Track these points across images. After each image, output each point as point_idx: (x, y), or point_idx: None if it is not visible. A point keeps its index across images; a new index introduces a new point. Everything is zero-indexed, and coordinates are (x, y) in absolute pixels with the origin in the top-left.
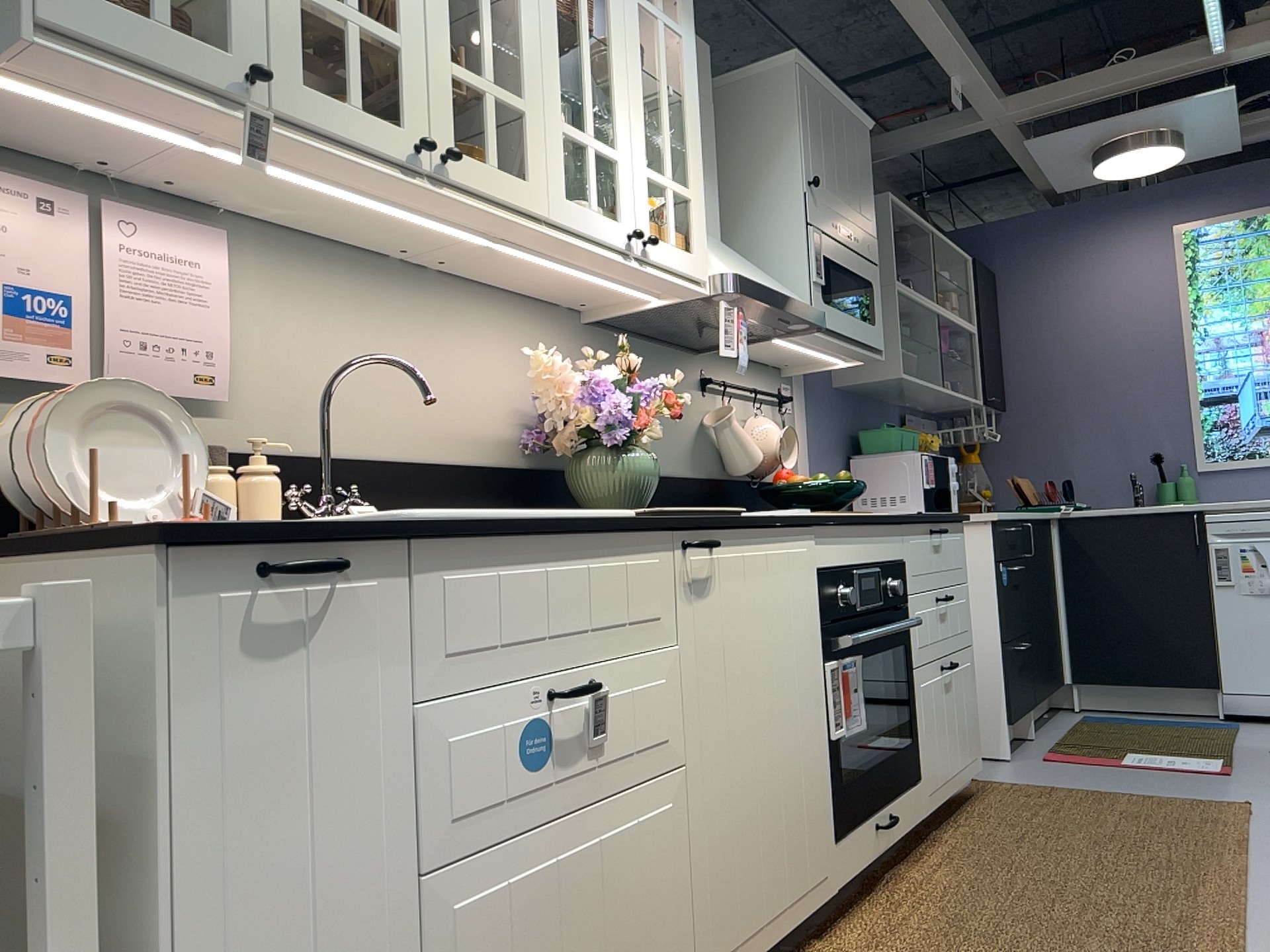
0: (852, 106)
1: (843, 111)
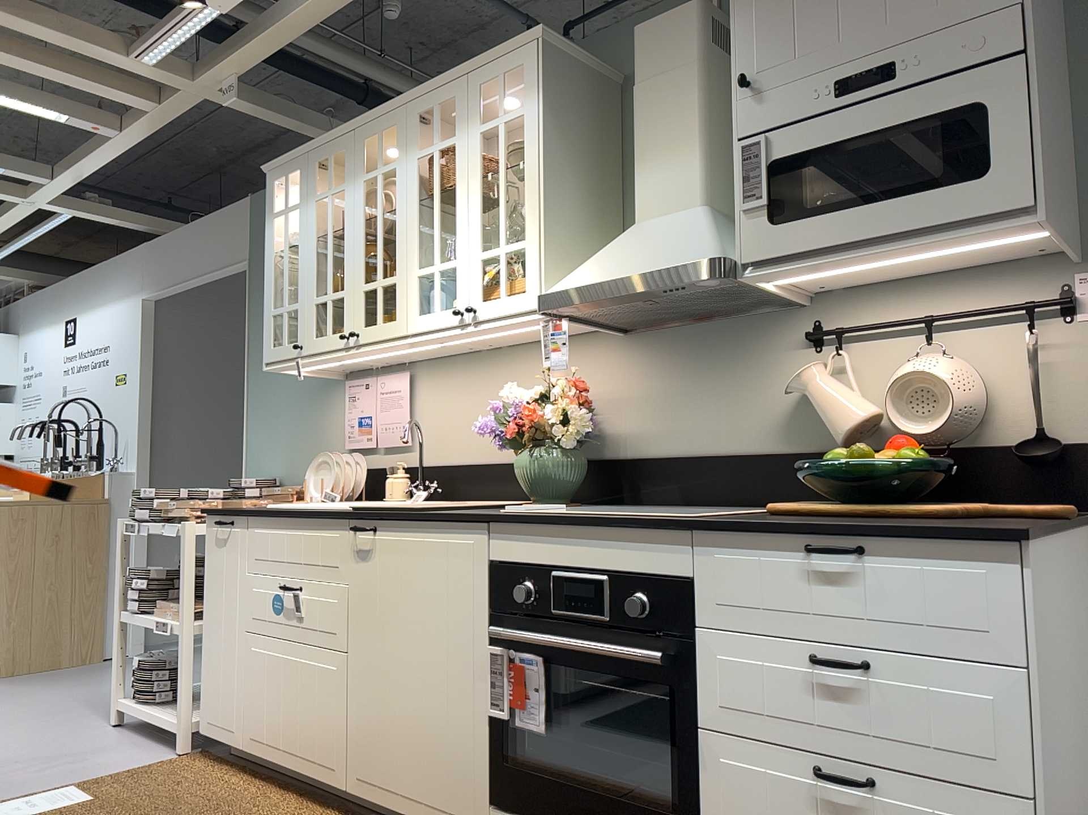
0: None
1: None
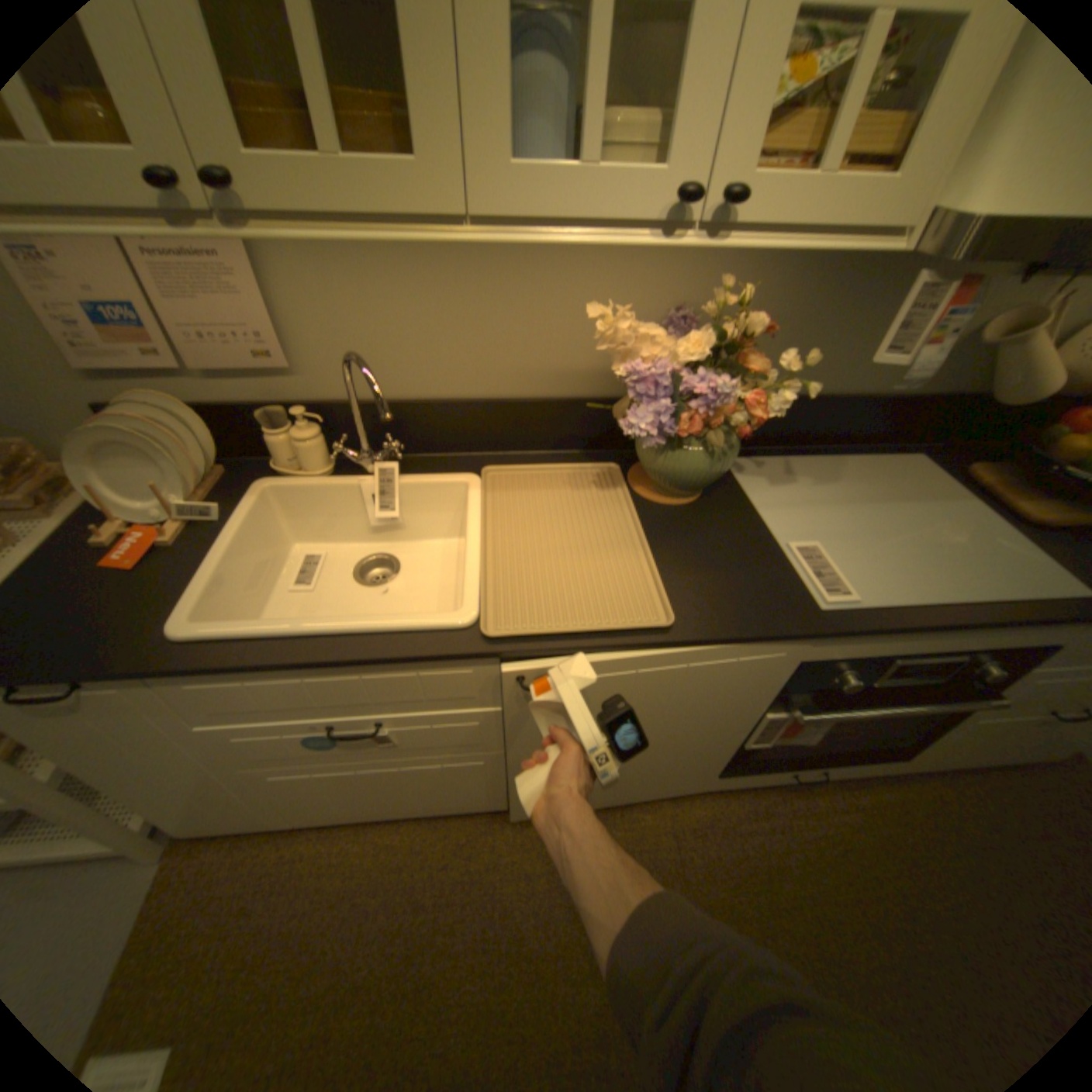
0: None
1: None
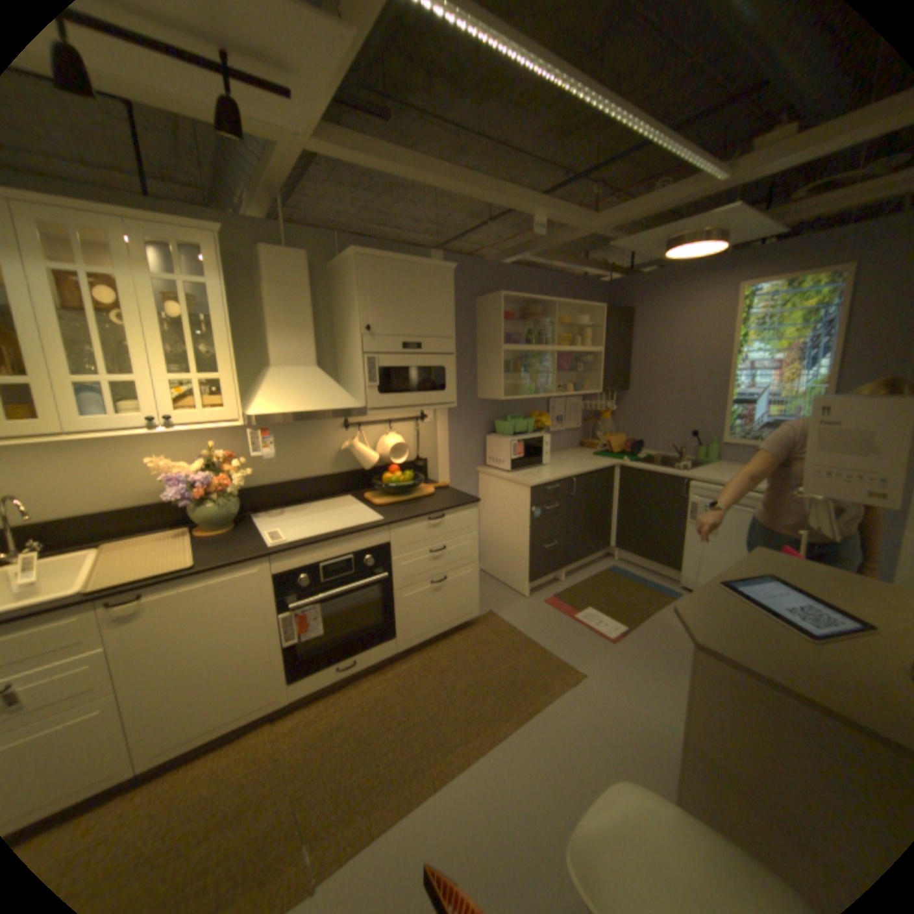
0: (426, 261)
1: (415, 267)
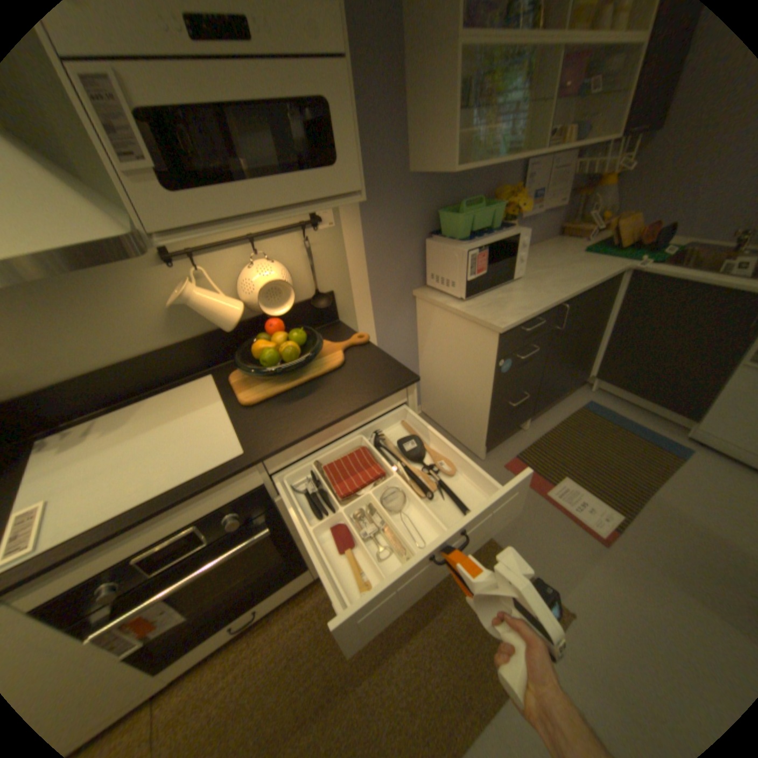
0: None
1: None
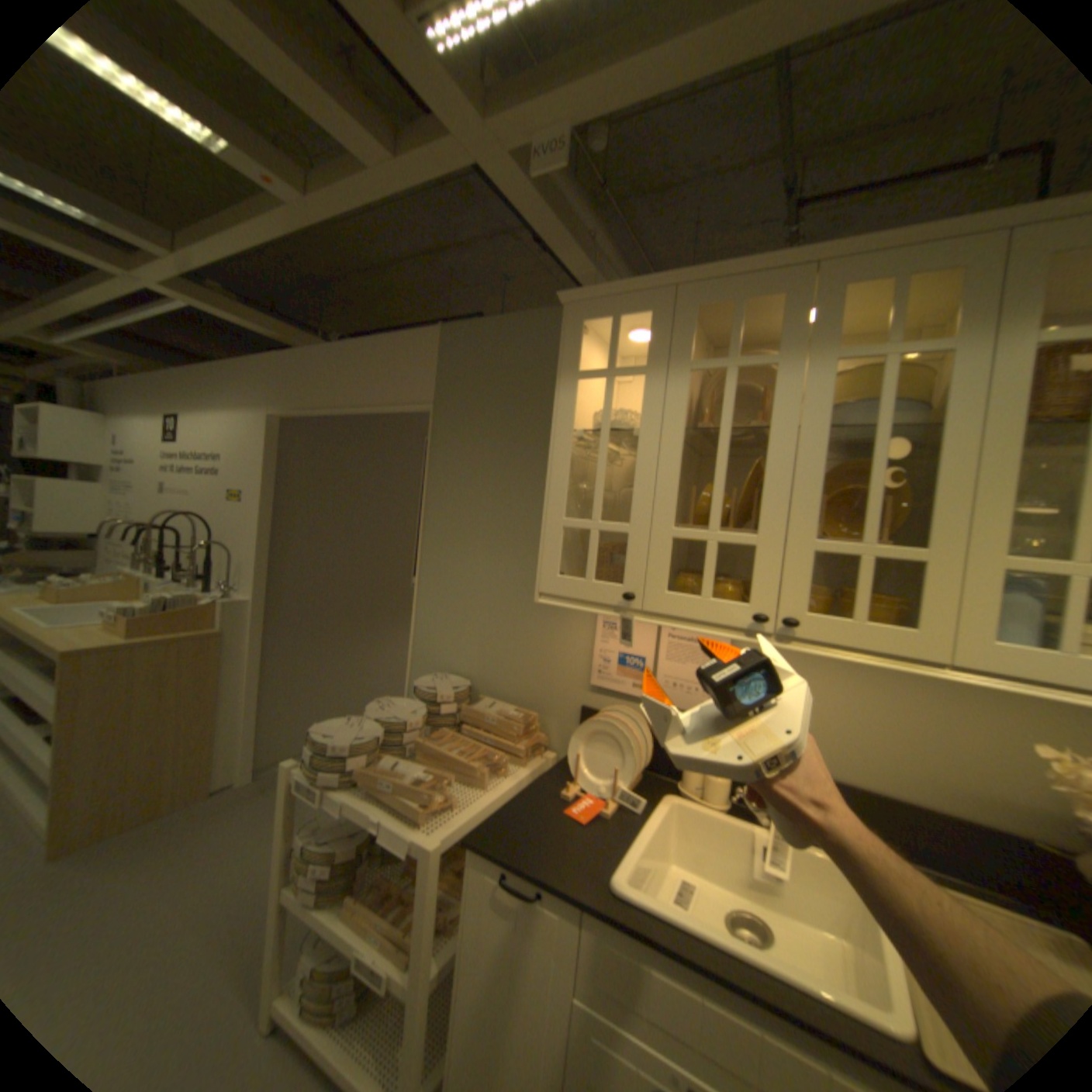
0: None
1: None
